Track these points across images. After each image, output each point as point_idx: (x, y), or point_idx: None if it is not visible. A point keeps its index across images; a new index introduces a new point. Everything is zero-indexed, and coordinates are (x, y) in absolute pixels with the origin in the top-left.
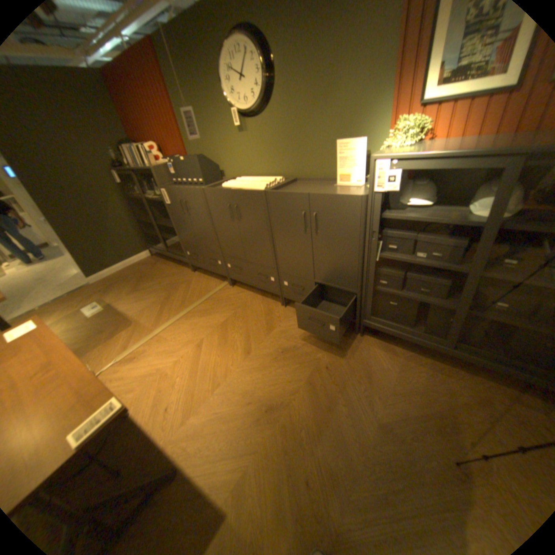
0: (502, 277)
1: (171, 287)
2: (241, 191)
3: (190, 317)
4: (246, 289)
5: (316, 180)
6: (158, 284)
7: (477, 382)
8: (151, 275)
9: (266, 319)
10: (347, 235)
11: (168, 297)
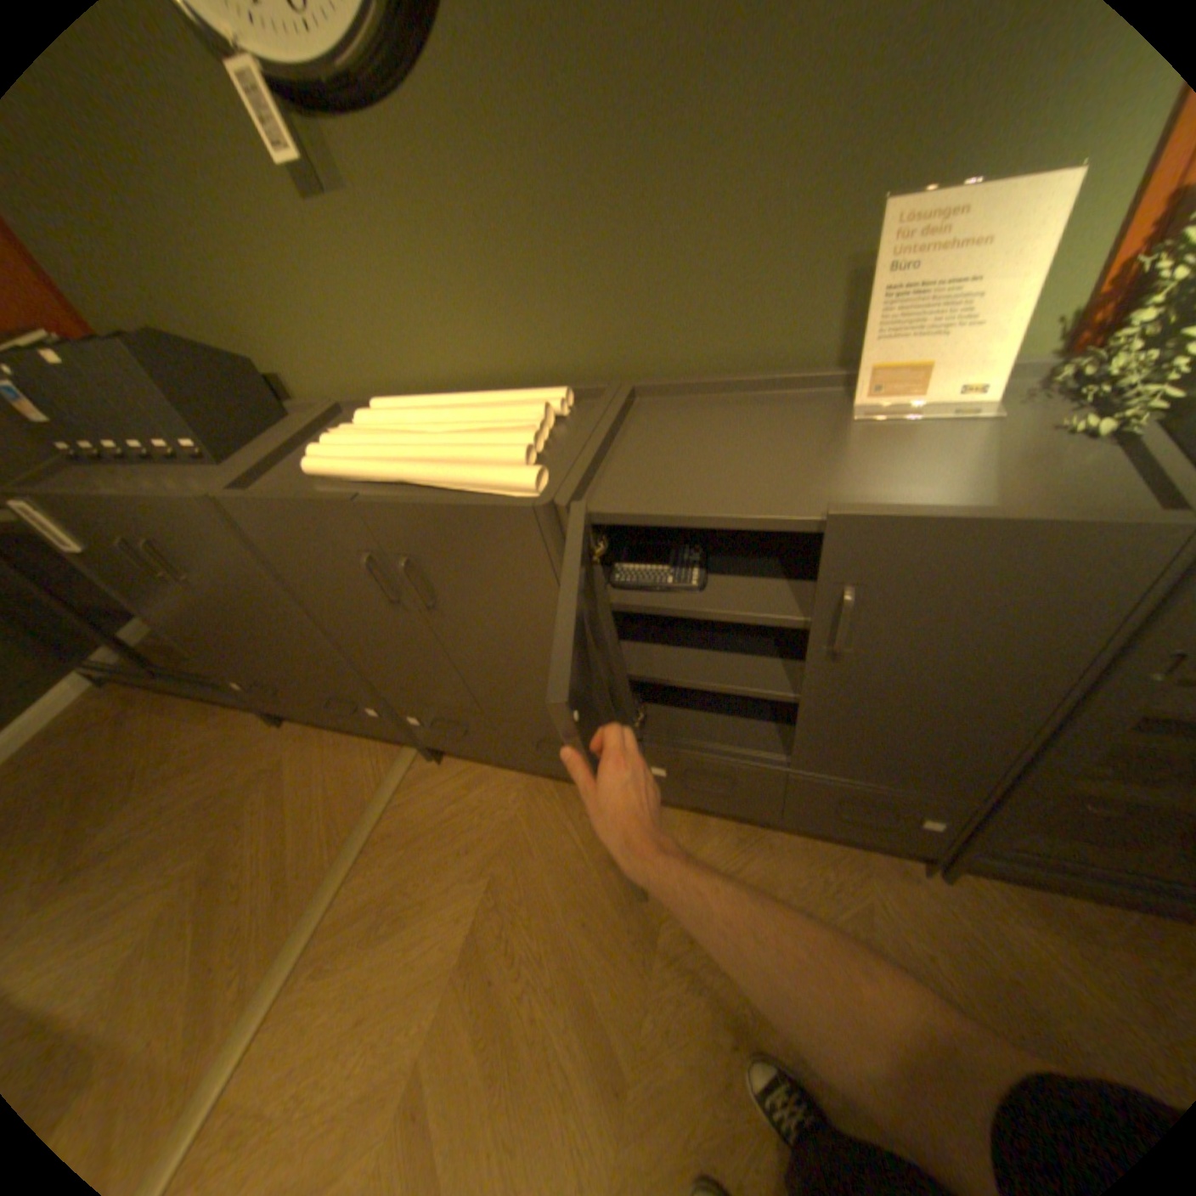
0: None
1: (209, 821)
2: (412, 505)
3: (328, 961)
4: (489, 764)
5: (729, 390)
6: (154, 816)
7: None
8: (117, 778)
9: (612, 891)
10: (1013, 666)
11: (211, 874)
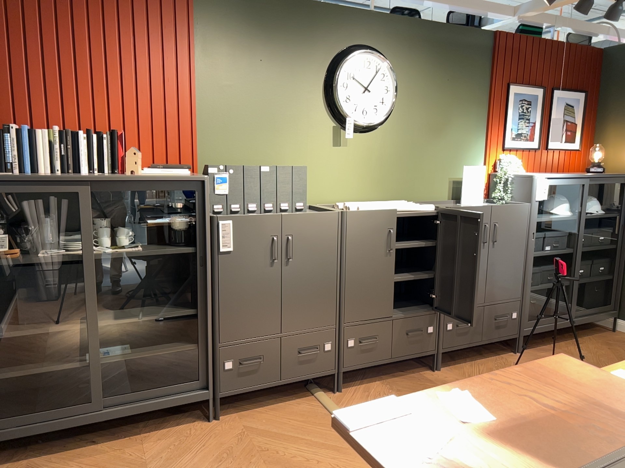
0: (584, 249)
1: (240, 459)
2: (415, 209)
3: None
4: (363, 384)
5: (433, 203)
6: None
7: (588, 339)
8: None
9: None
10: (518, 240)
11: (282, 467)
